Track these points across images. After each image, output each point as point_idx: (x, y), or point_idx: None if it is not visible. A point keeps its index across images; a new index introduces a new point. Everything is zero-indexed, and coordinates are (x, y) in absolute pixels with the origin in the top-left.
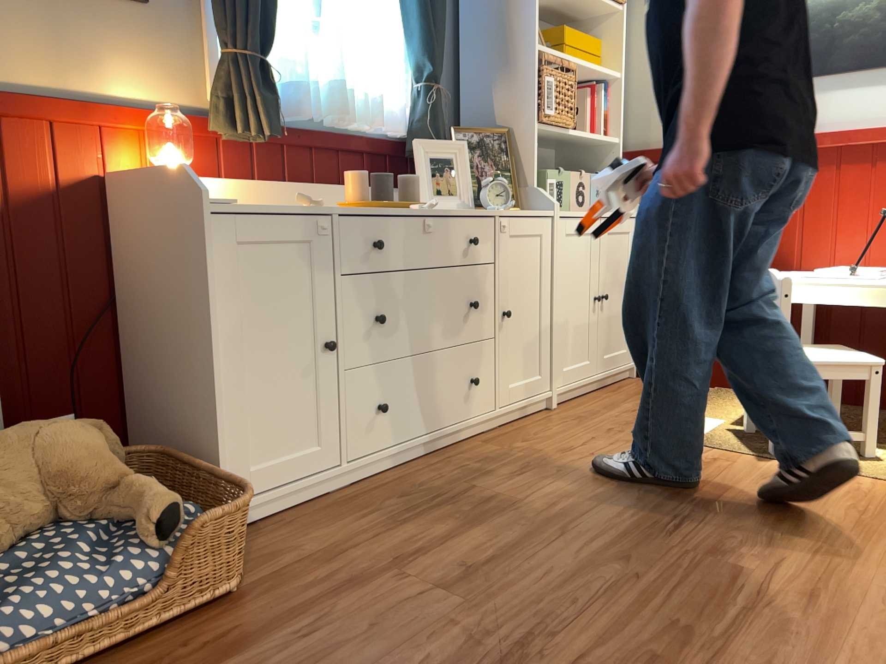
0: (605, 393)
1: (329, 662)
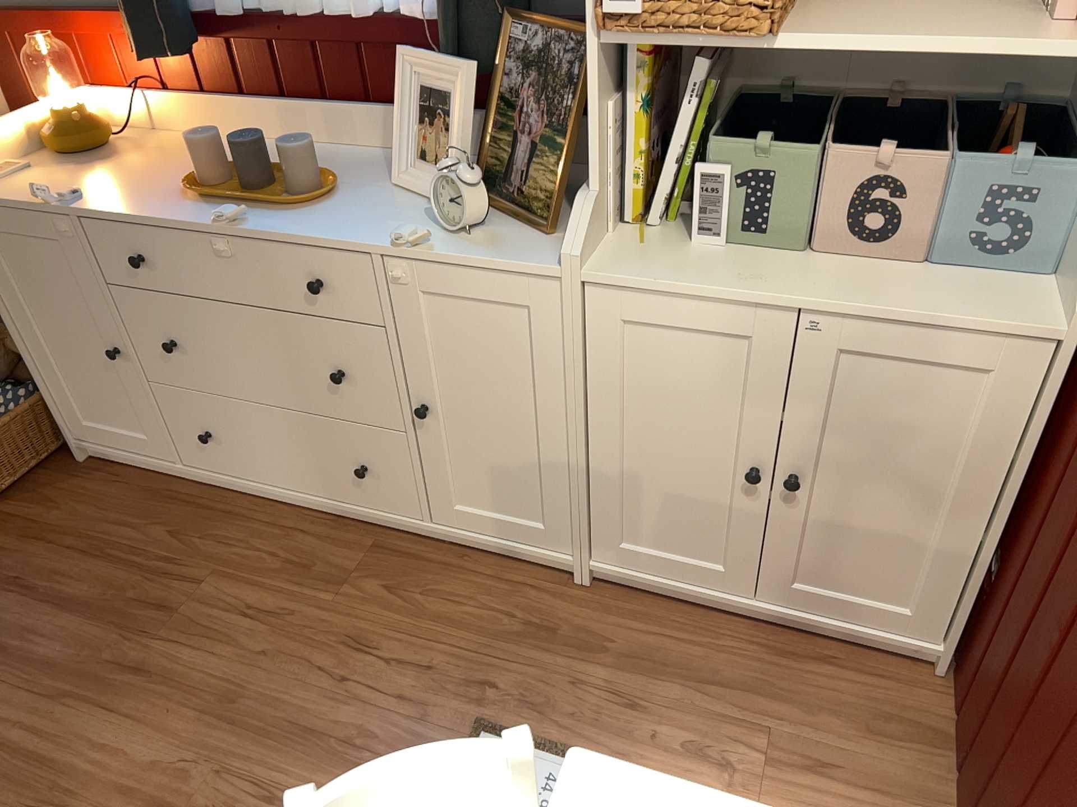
0: (752, 636)
1: None
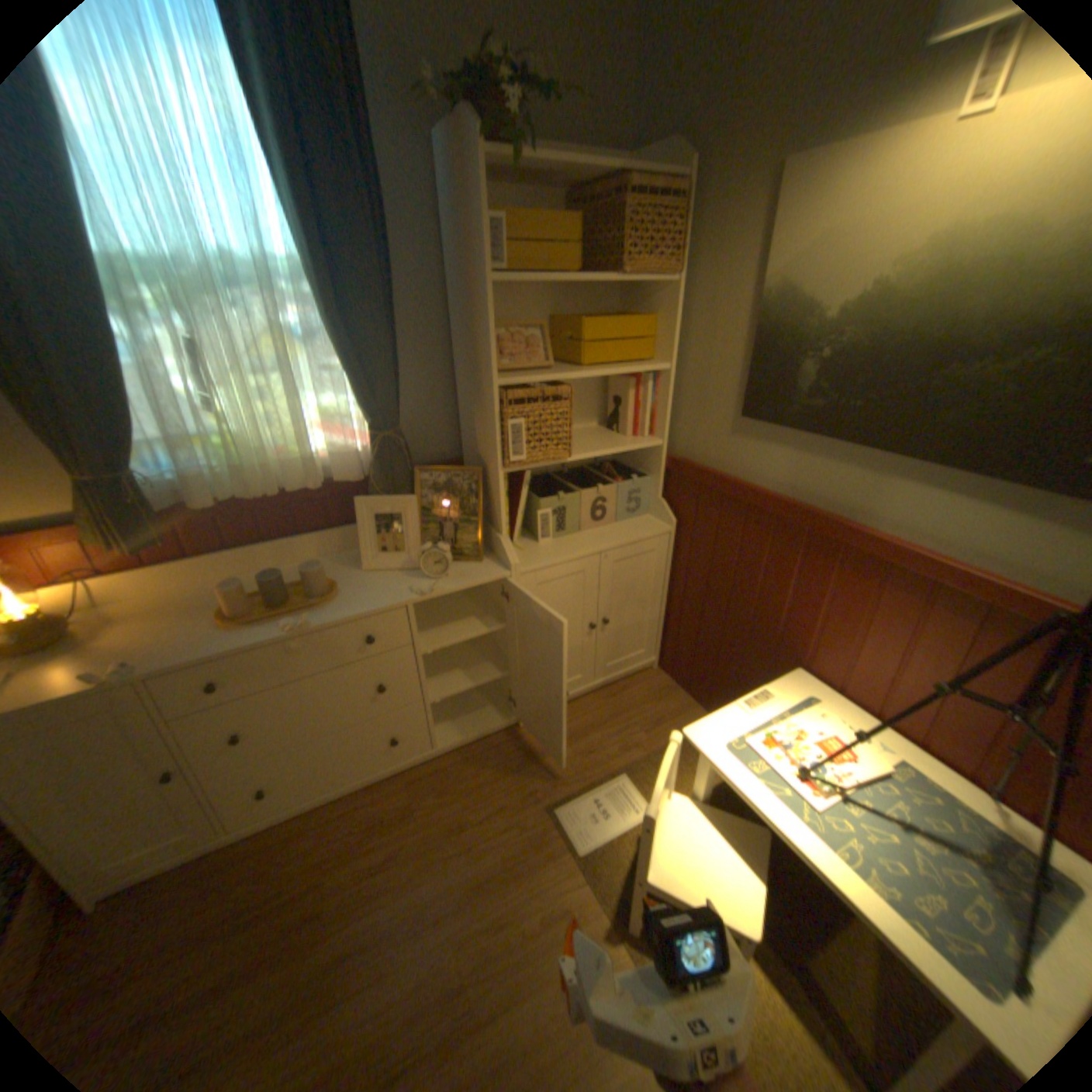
0: (600, 700)
1: None
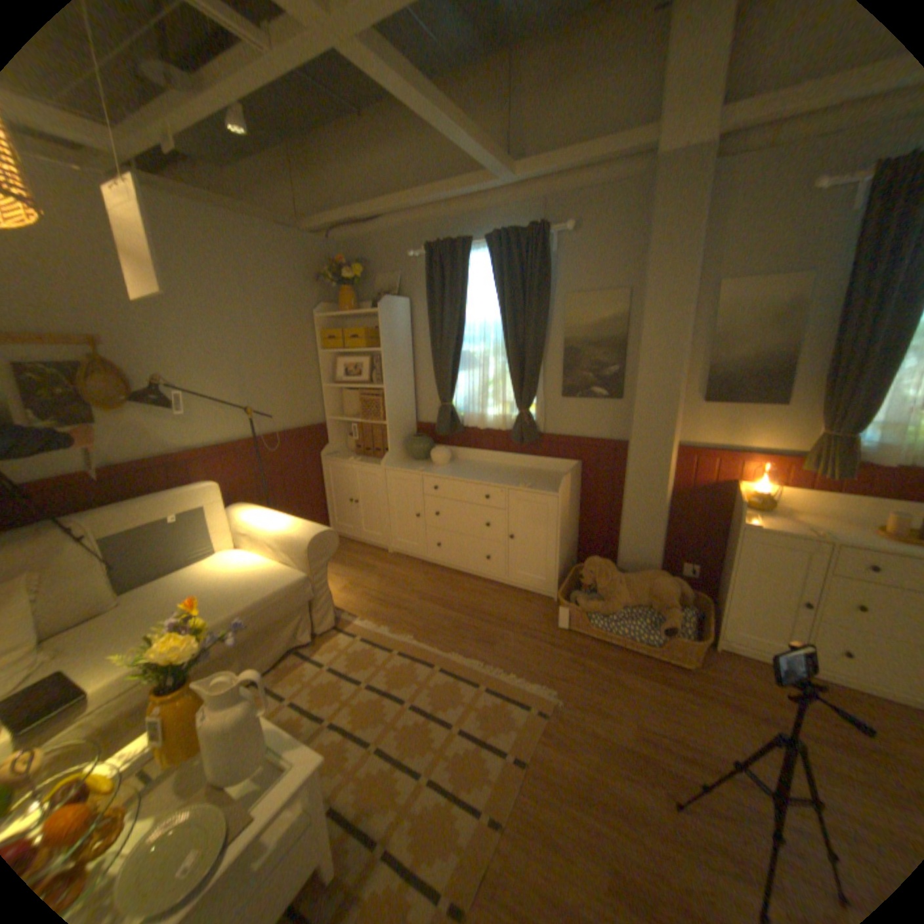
0: None
1: (688, 716)
